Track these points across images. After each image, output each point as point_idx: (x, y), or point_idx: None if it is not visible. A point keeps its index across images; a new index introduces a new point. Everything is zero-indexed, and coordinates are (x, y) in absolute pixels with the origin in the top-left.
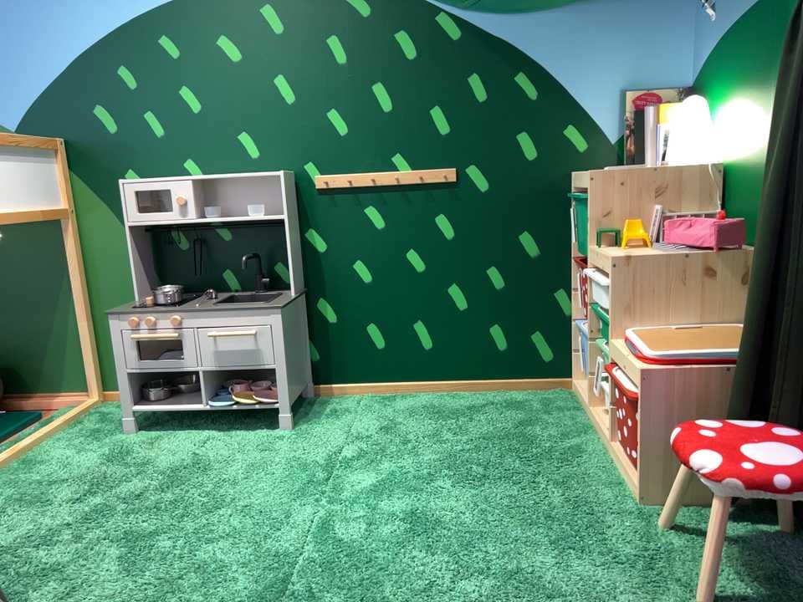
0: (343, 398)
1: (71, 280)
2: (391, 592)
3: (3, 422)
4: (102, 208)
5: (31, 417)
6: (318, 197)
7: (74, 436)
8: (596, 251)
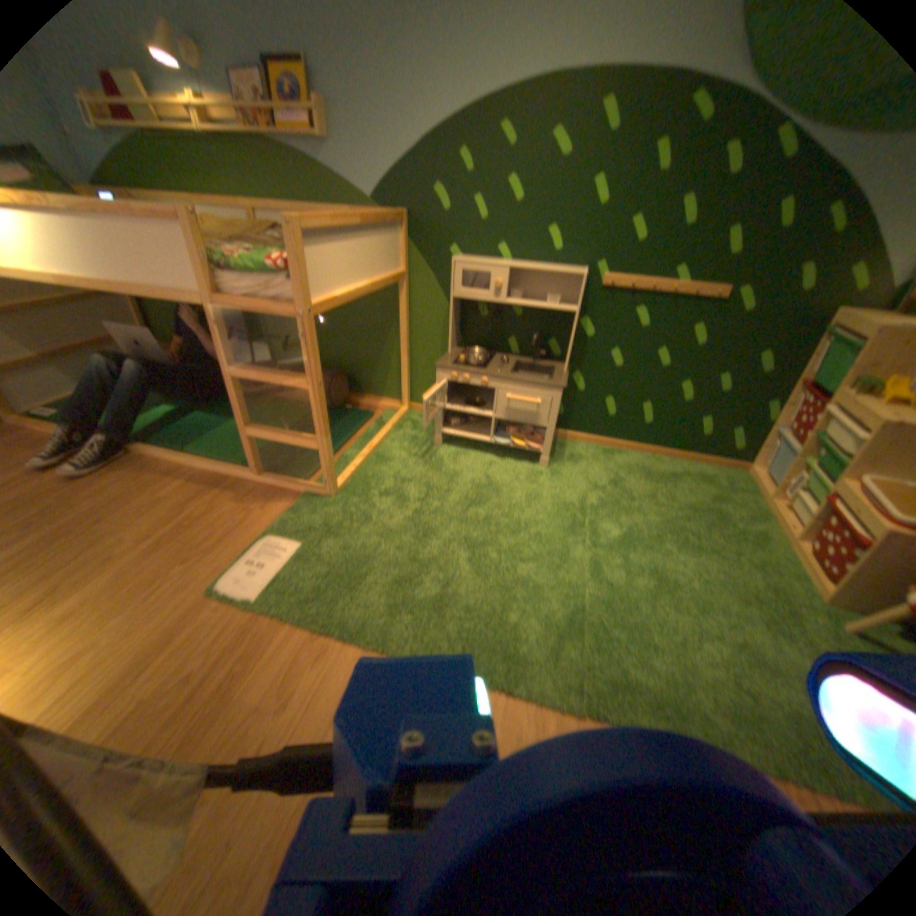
0: (572, 441)
1: (396, 323)
2: (654, 633)
3: (351, 416)
4: (426, 272)
5: (367, 415)
6: (599, 291)
7: (400, 438)
8: (849, 396)
